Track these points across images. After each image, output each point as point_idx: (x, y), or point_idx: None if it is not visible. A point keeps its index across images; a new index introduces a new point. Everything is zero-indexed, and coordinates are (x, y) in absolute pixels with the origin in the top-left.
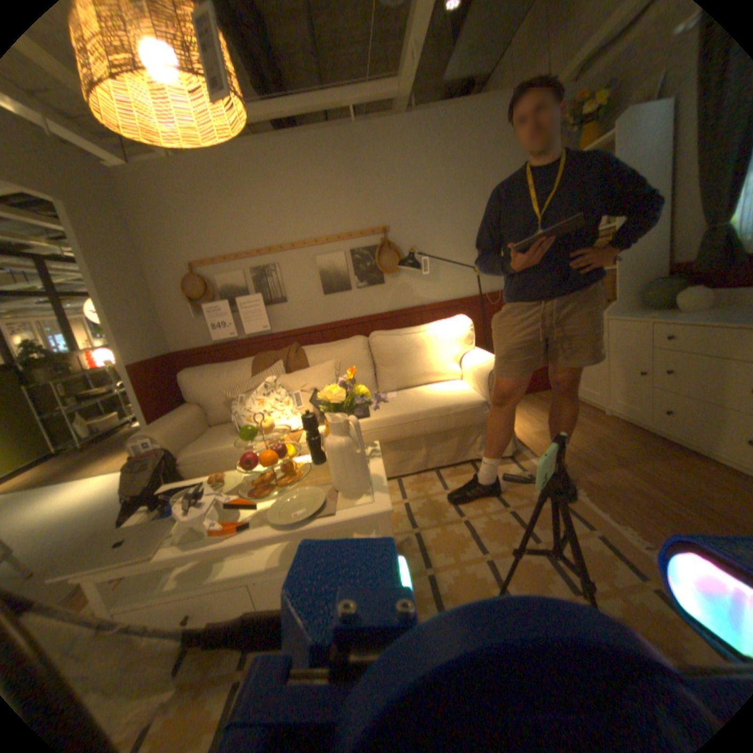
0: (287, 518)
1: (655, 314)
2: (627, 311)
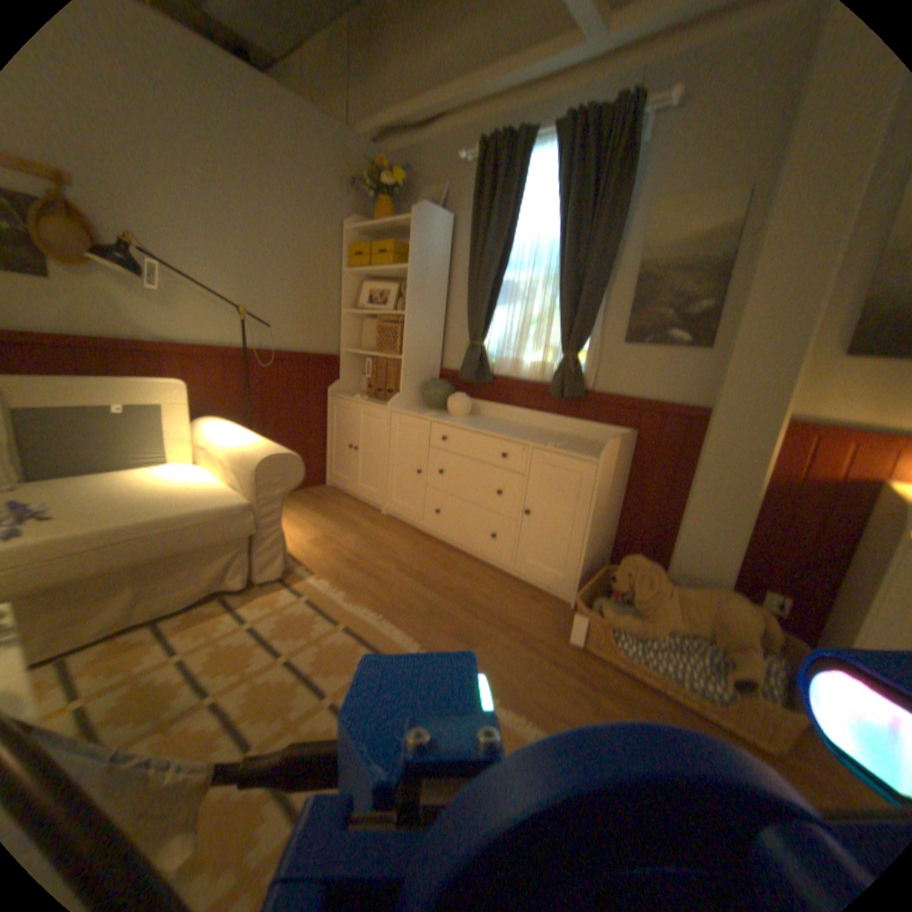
0: None
1: (432, 413)
2: (406, 405)
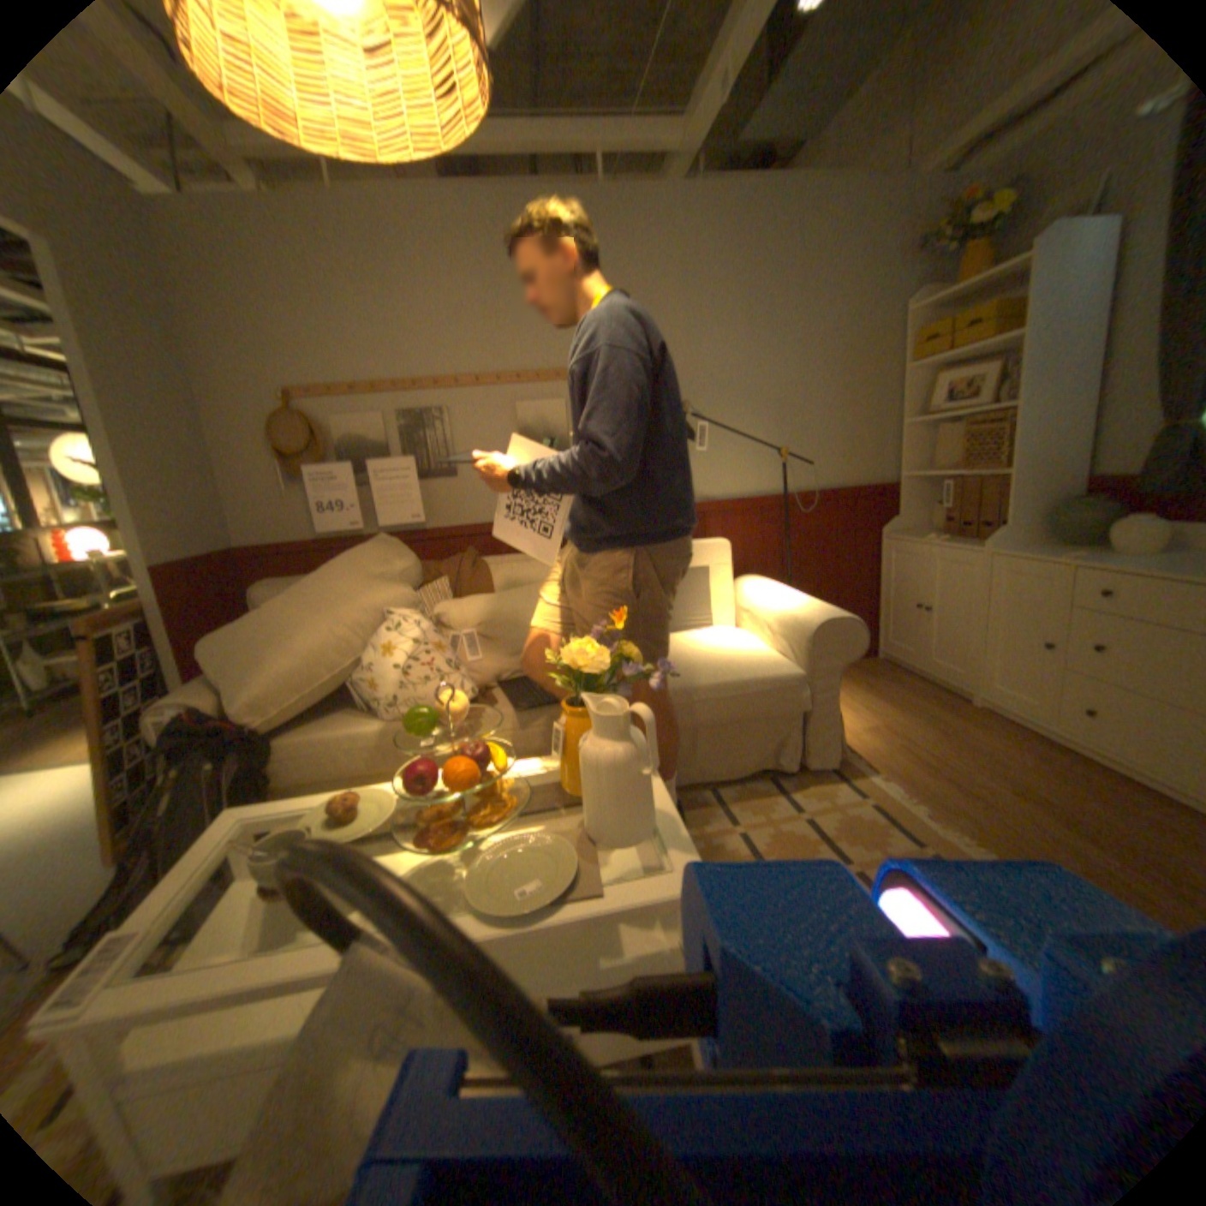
0: (504, 900)
1: (1078, 554)
2: (1021, 543)
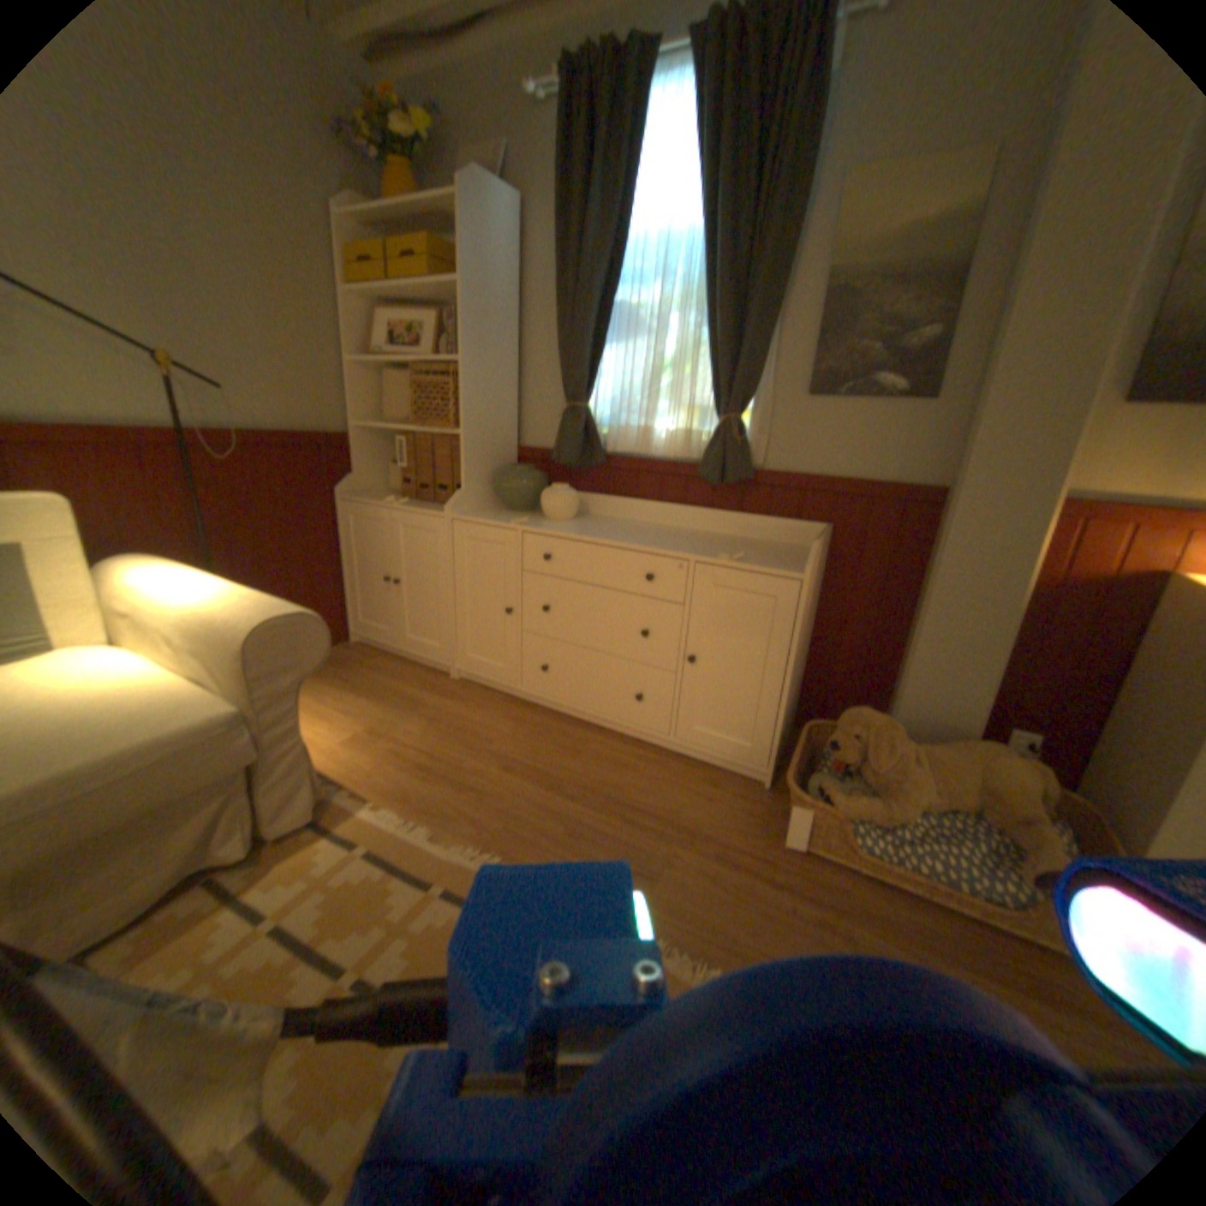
0: None
1: (523, 519)
2: (475, 508)
